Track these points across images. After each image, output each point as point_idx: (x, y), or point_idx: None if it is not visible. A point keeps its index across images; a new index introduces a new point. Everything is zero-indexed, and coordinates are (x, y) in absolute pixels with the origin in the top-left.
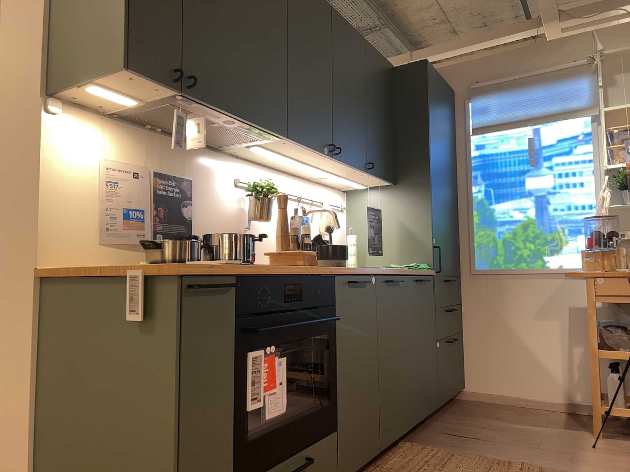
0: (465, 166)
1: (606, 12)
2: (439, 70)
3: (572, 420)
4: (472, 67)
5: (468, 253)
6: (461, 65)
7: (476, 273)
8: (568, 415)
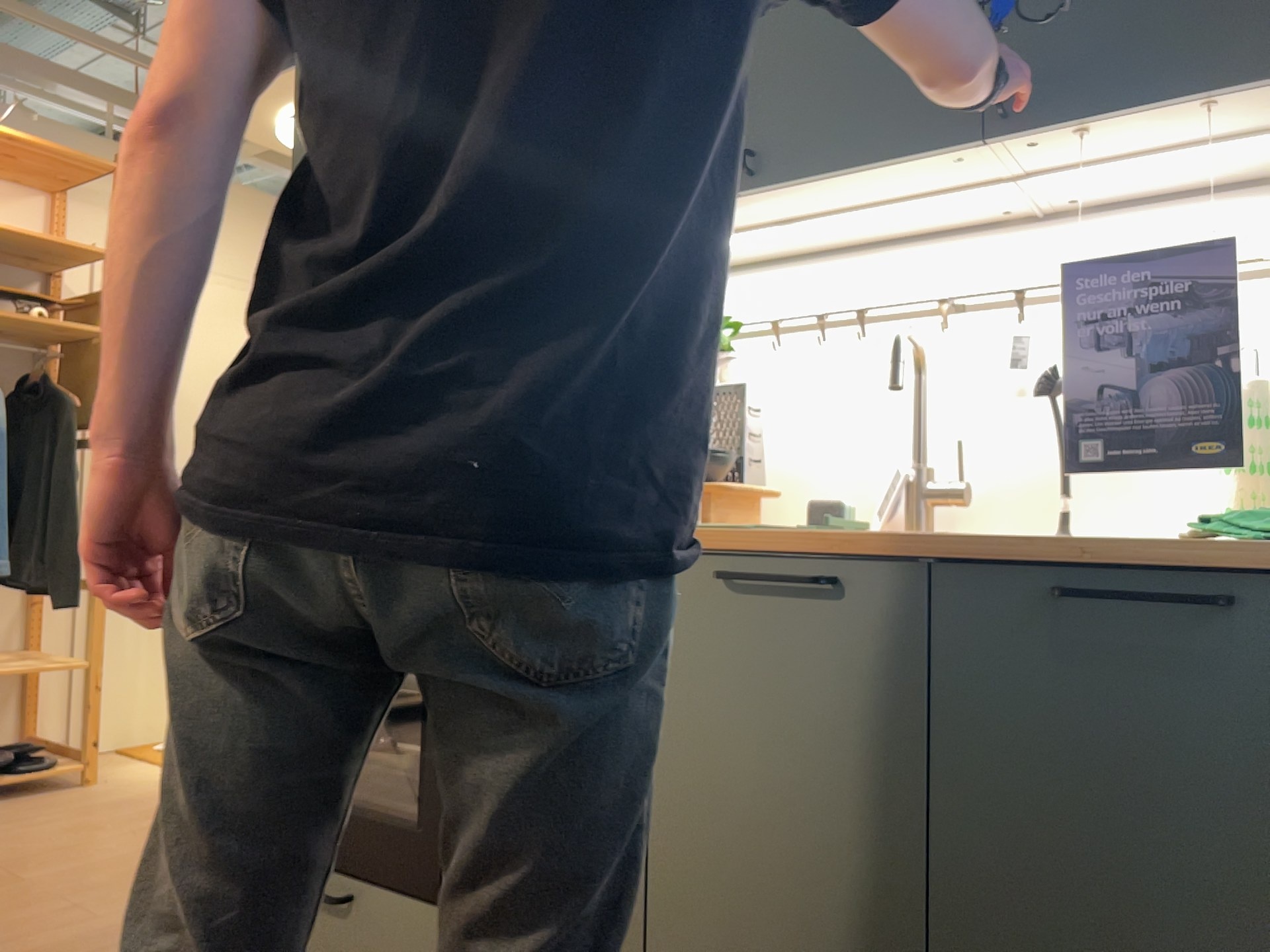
0: None
1: None
2: None
3: None
4: None
5: None
6: None
7: None
8: None
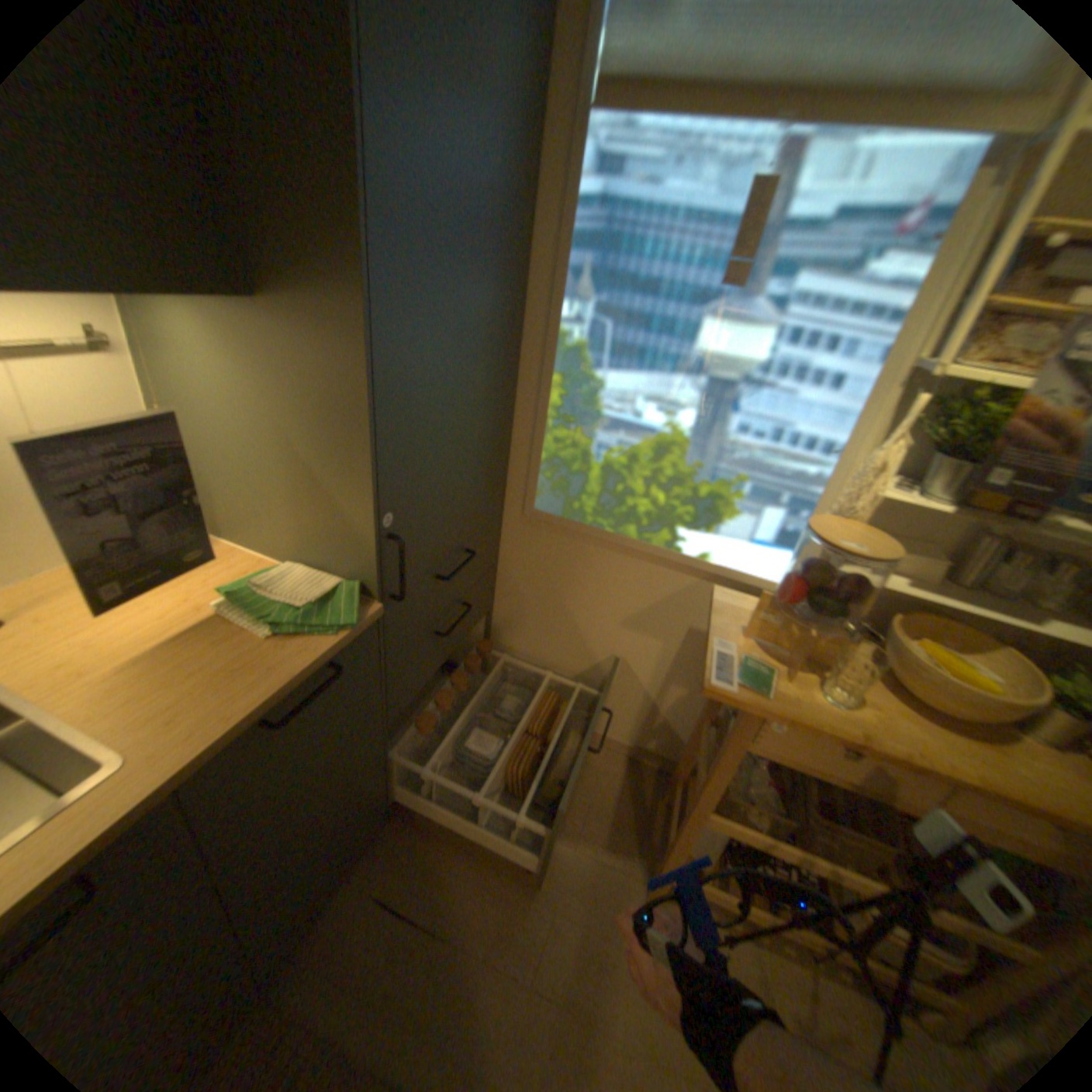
0: (555, 225)
1: None
2: None
3: (627, 801)
4: None
5: (524, 469)
6: None
7: (532, 517)
8: (626, 773)
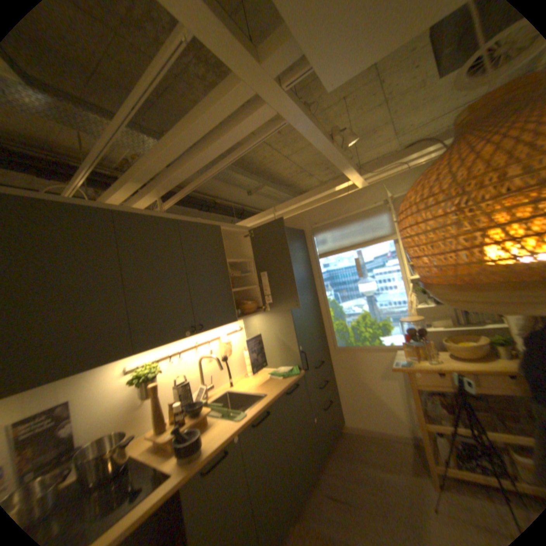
0: (318, 278)
1: (391, 166)
2: (292, 216)
3: (417, 459)
4: (311, 212)
5: (330, 336)
6: (304, 212)
7: (338, 349)
8: (414, 450)
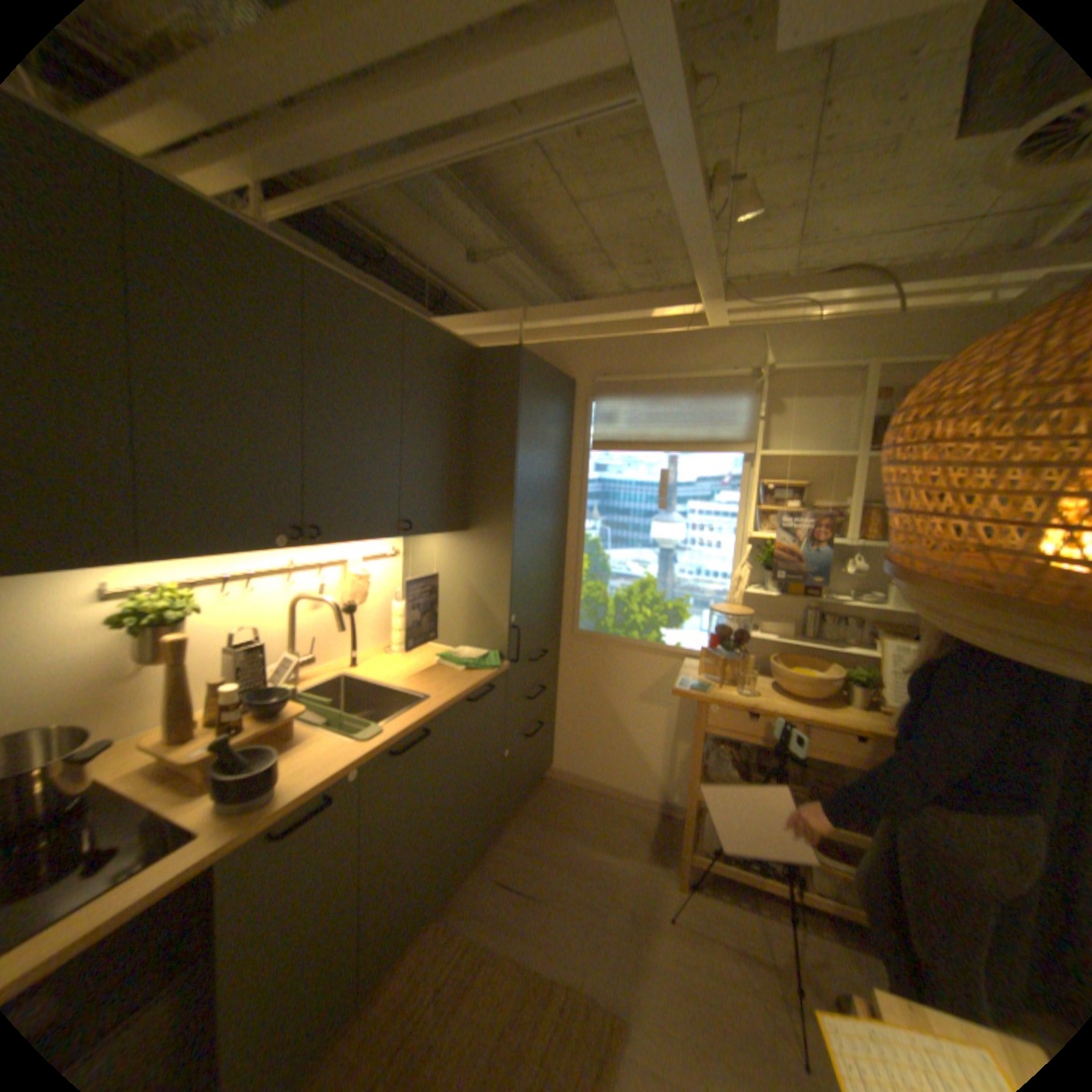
0: (578, 491)
1: (792, 302)
2: (560, 345)
3: (661, 838)
4: (603, 348)
5: (571, 606)
6: (588, 343)
7: (578, 634)
8: (660, 823)
